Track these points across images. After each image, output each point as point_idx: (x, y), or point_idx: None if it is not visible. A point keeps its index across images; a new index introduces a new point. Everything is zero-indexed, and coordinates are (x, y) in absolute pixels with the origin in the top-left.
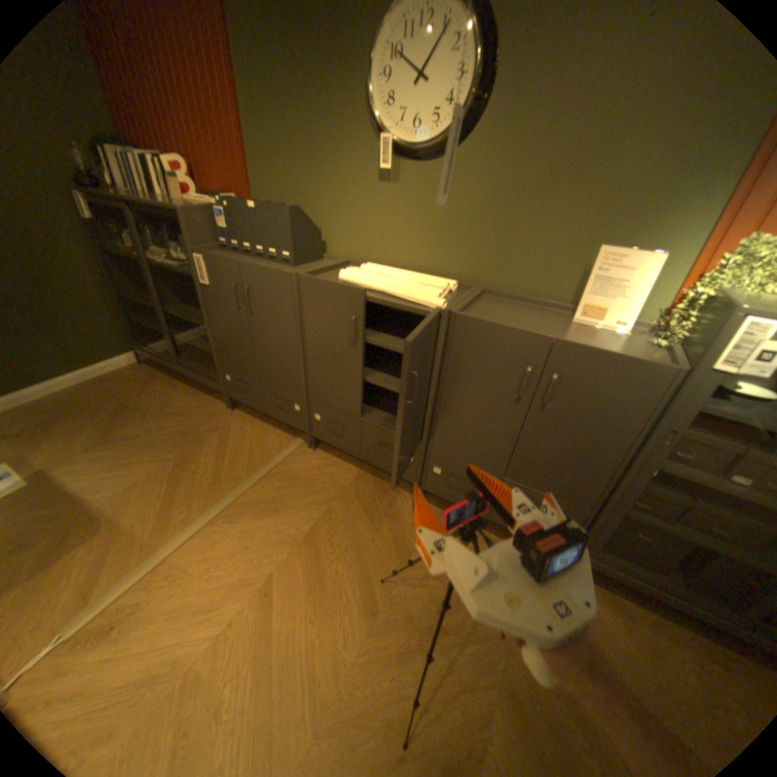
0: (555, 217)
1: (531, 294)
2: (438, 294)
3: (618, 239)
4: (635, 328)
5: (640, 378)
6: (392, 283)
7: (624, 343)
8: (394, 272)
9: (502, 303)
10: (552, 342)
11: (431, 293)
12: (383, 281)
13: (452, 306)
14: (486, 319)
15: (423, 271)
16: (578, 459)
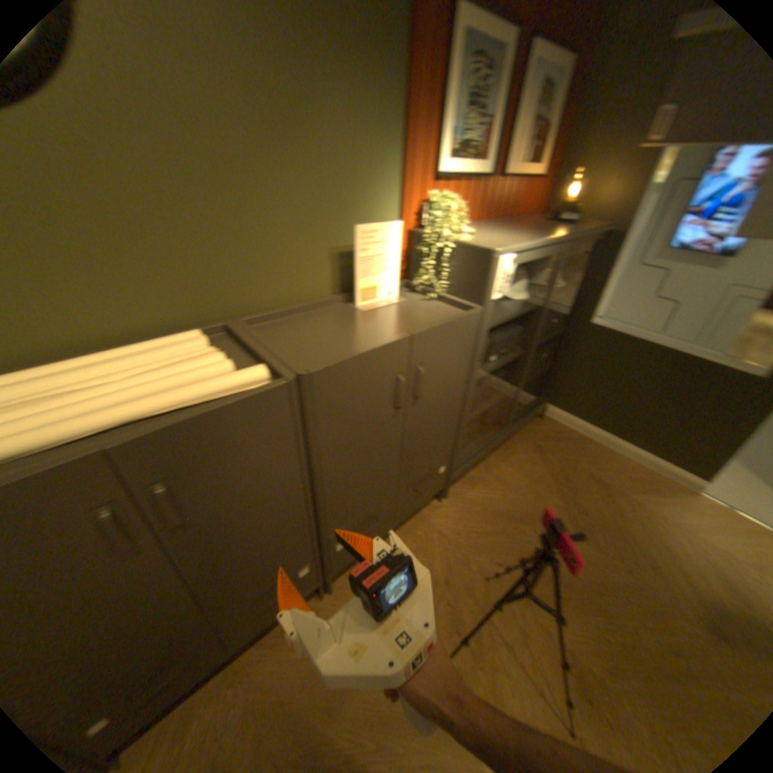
0: (282, 202)
1: (294, 301)
2: (232, 364)
3: (348, 215)
4: (399, 294)
5: (466, 332)
6: (122, 394)
7: (421, 310)
8: (77, 374)
9: (283, 327)
10: (412, 341)
11: (219, 368)
12: (96, 403)
13: (283, 367)
14: (346, 357)
15: (110, 341)
16: (442, 418)
